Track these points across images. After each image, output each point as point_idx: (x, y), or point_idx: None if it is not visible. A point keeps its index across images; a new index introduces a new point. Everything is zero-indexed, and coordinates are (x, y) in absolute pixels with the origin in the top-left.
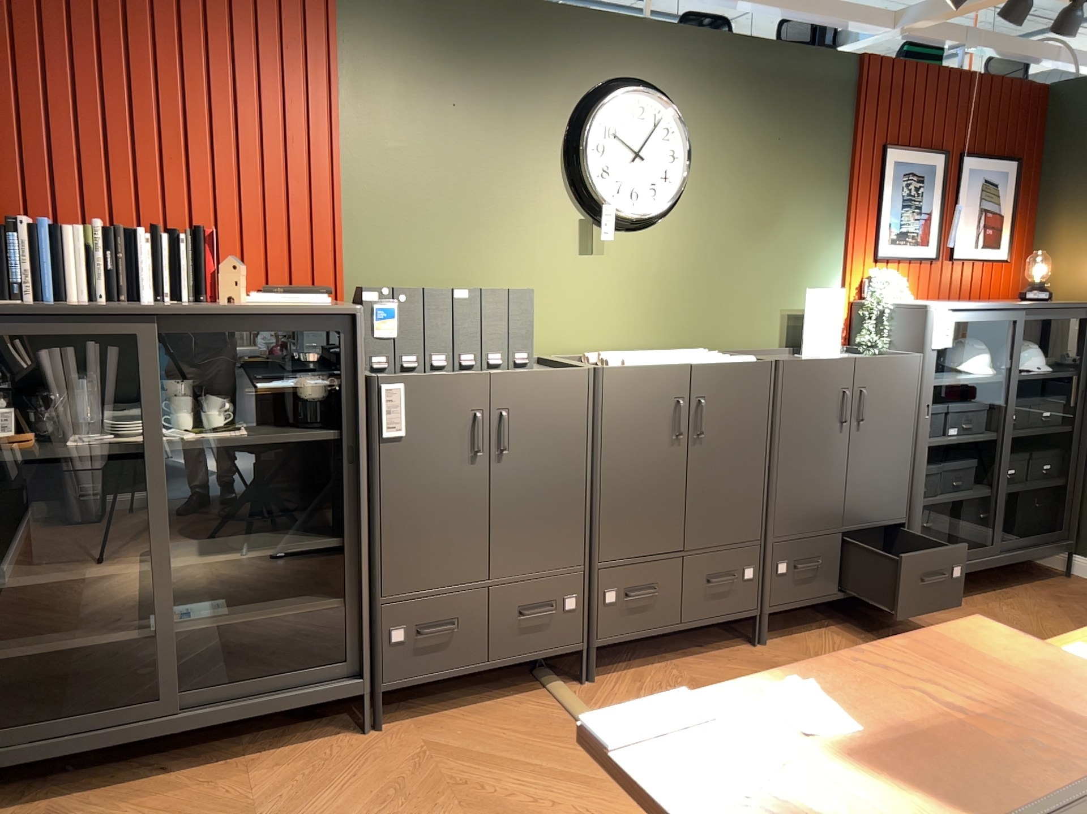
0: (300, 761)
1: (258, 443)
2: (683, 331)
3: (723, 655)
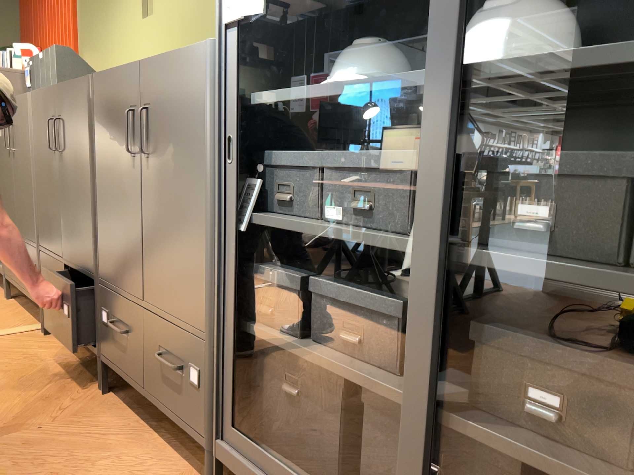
0: None
1: None
2: None
3: (85, 377)
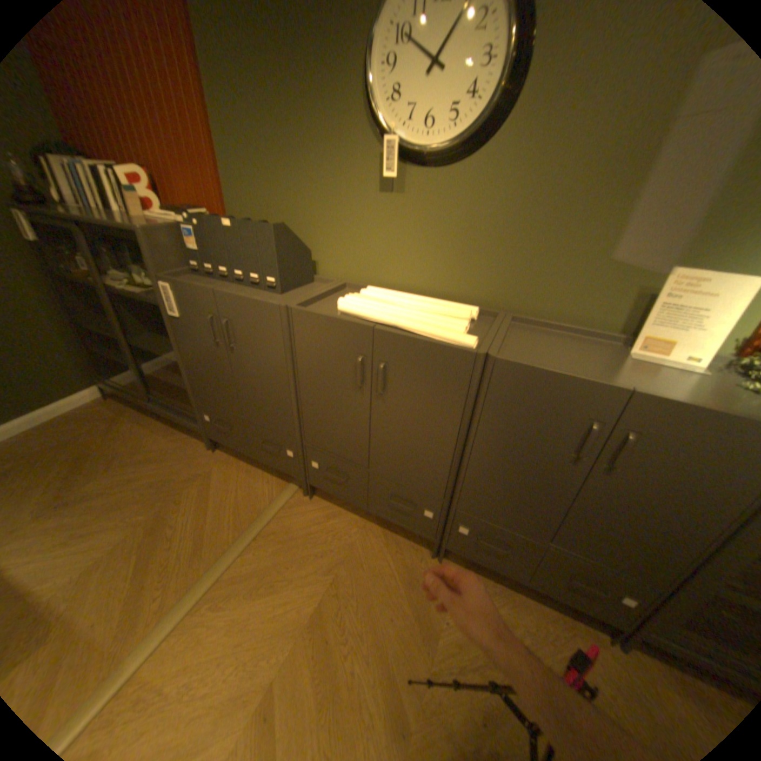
0: (179, 445)
1: (139, 299)
2: (483, 285)
3: (404, 544)
